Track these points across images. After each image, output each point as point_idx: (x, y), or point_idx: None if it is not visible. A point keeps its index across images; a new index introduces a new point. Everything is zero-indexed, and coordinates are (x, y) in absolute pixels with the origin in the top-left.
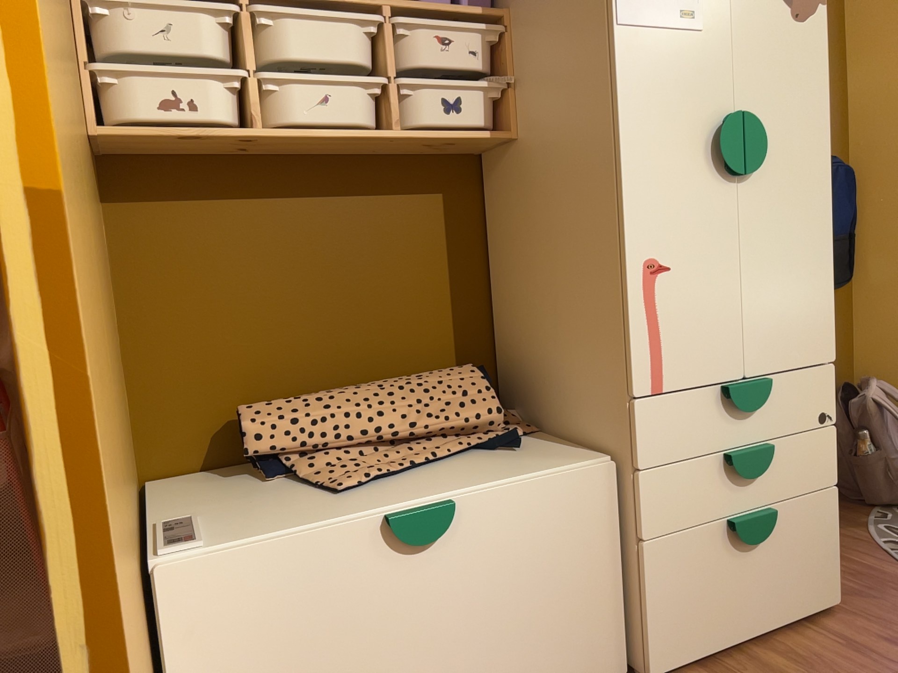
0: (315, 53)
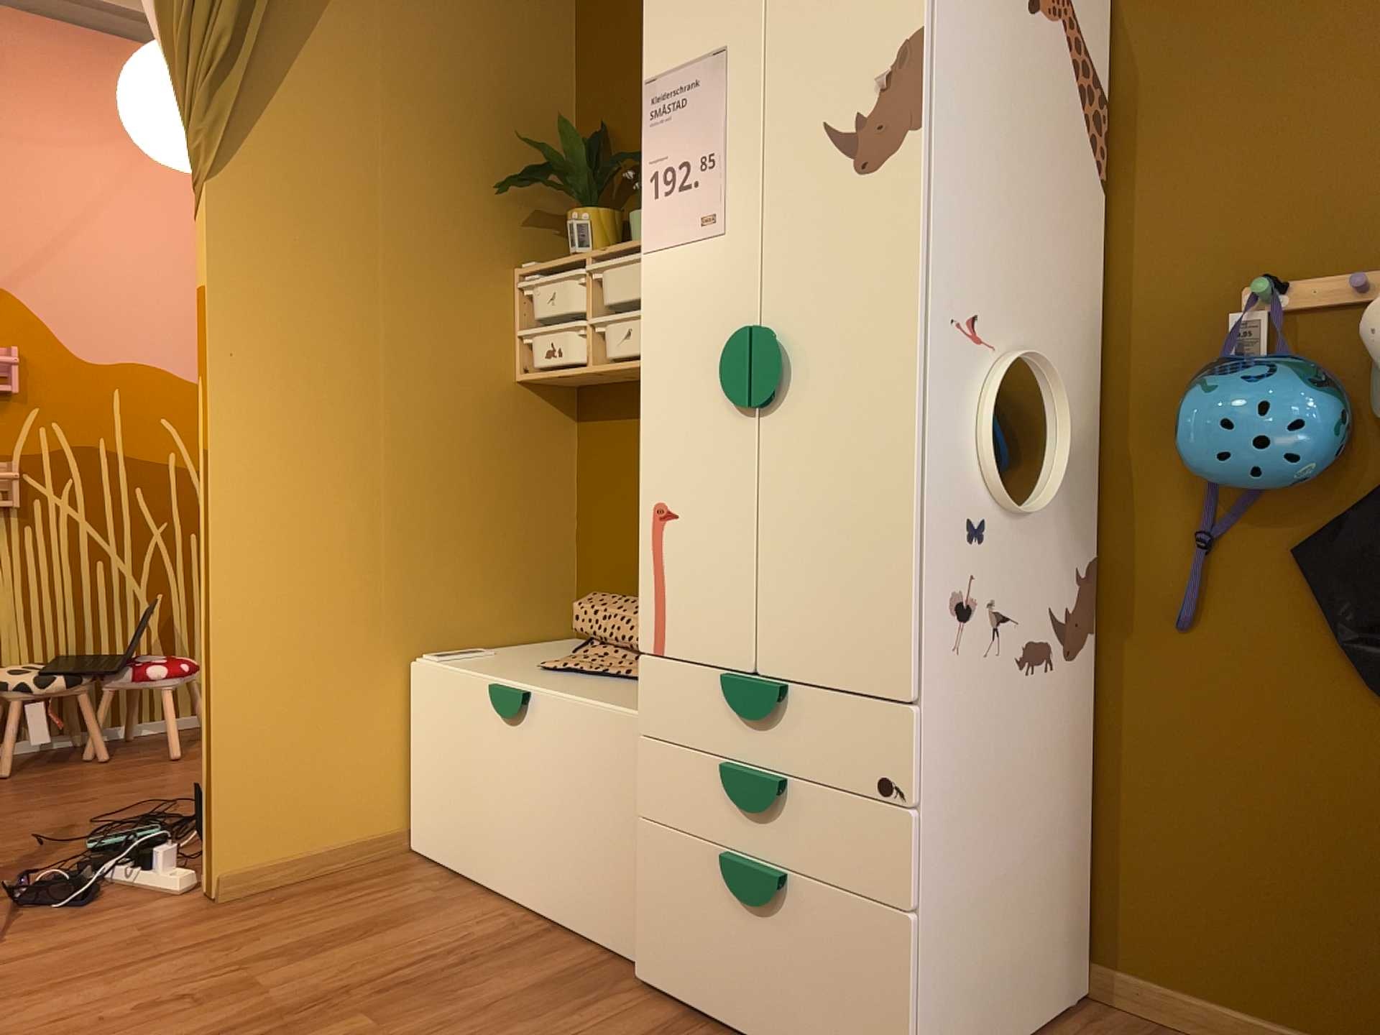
0: (626, 293)
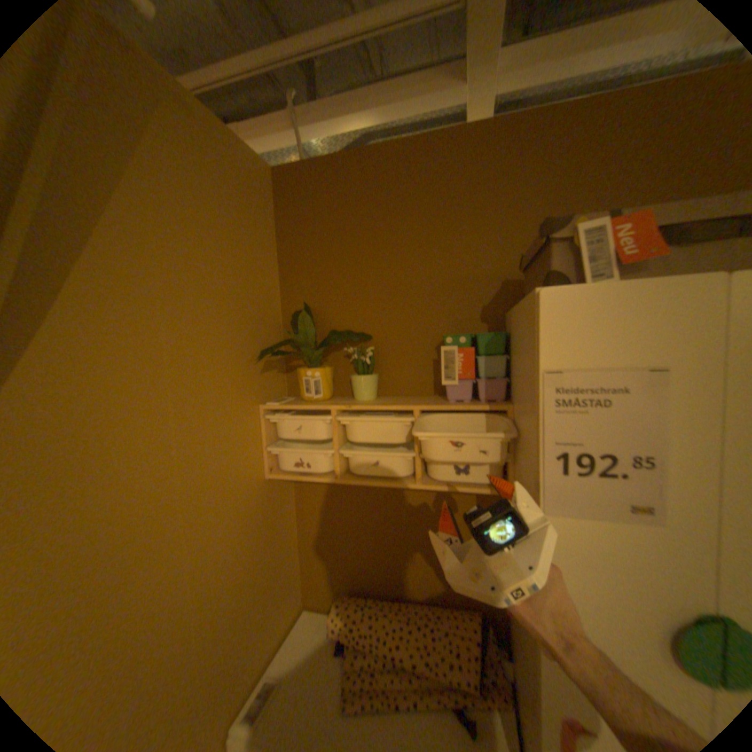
0: (371, 437)
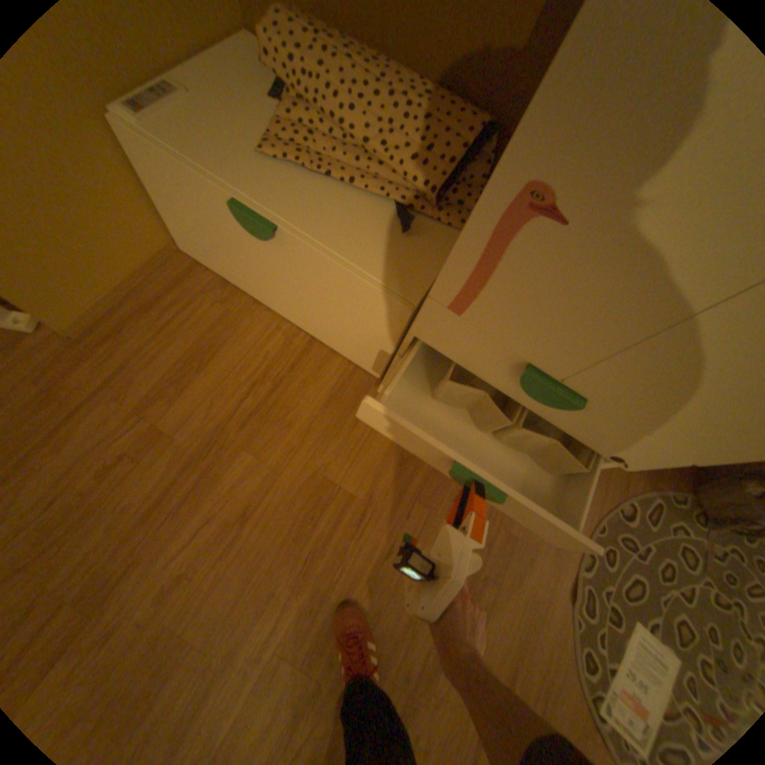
0: None
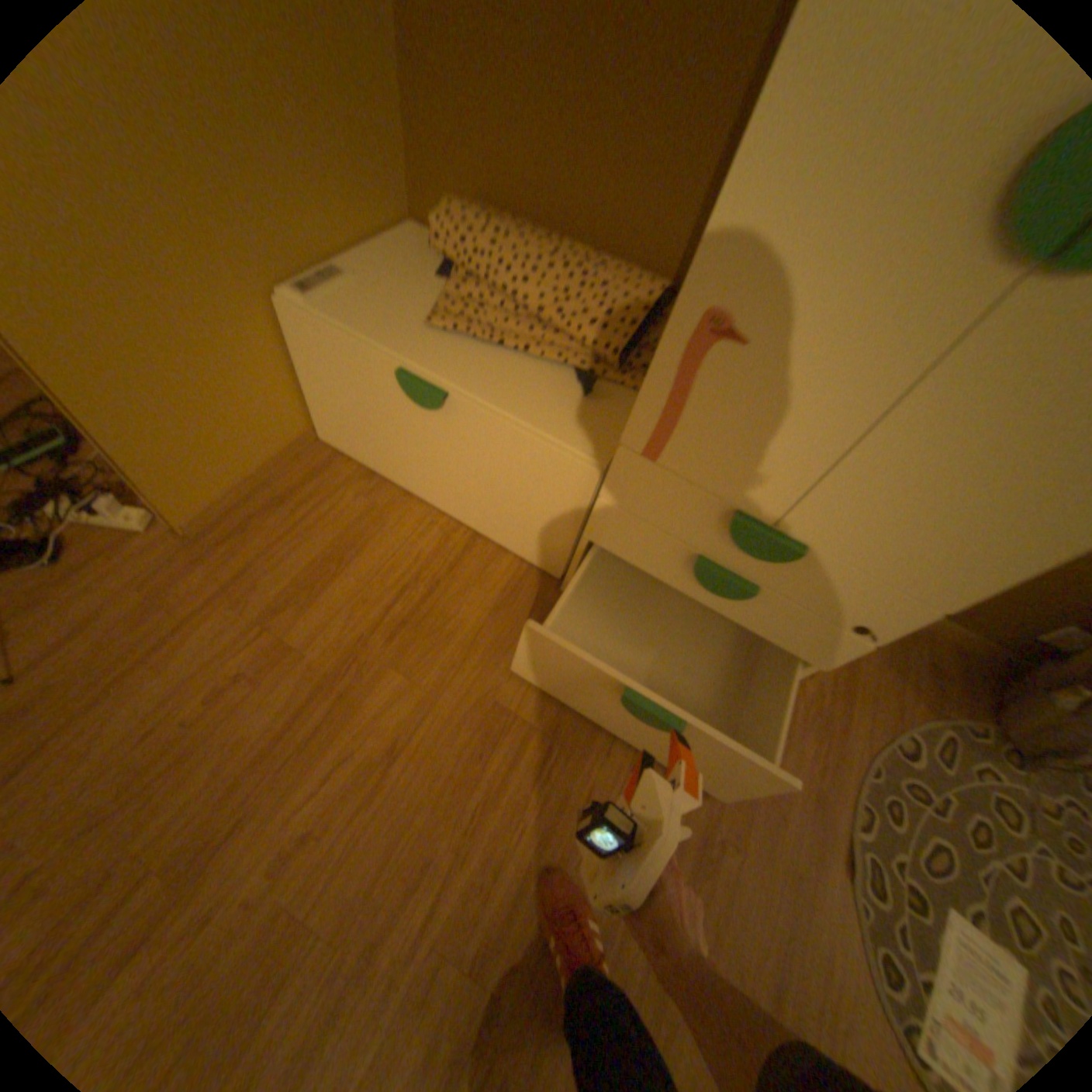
0: None
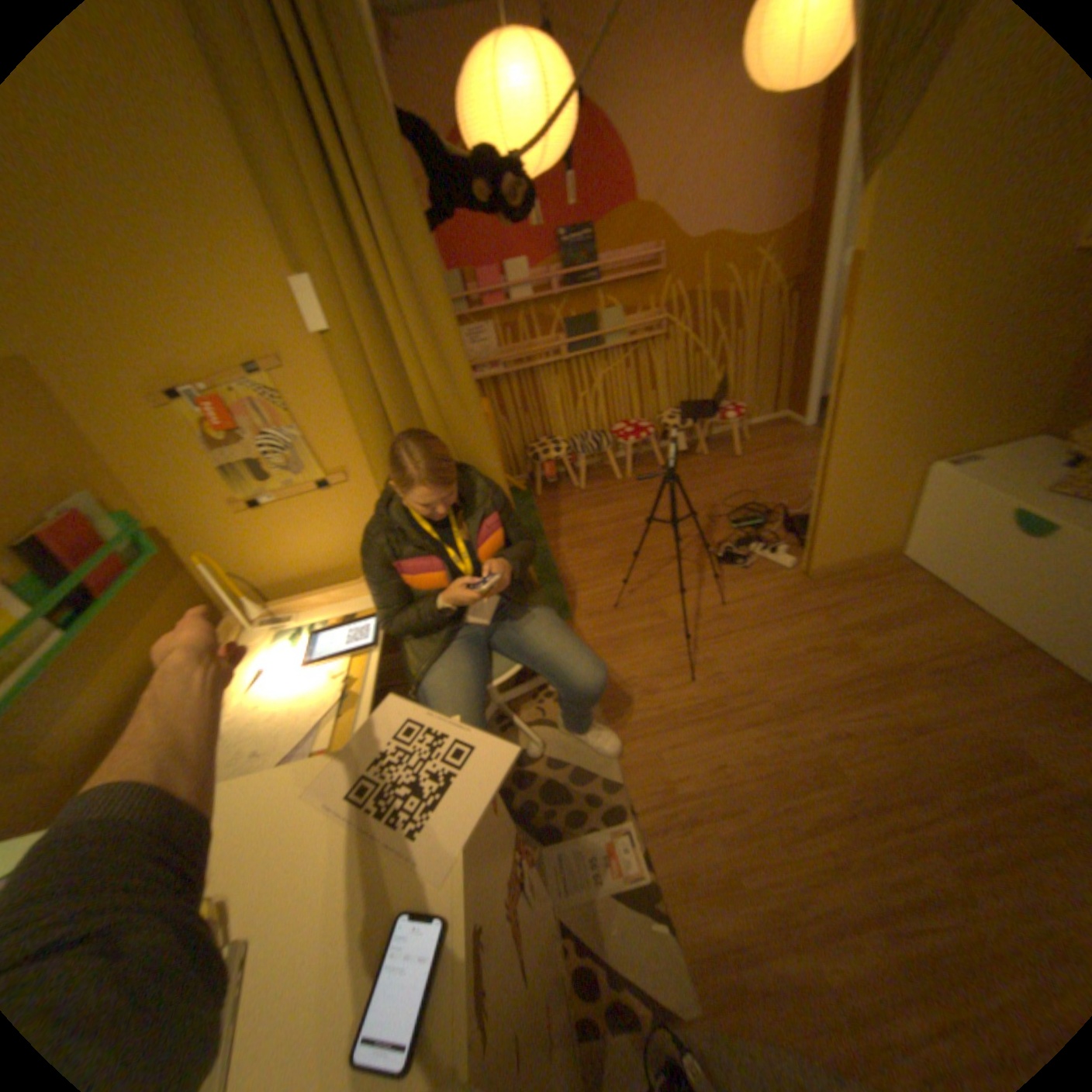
0: None
